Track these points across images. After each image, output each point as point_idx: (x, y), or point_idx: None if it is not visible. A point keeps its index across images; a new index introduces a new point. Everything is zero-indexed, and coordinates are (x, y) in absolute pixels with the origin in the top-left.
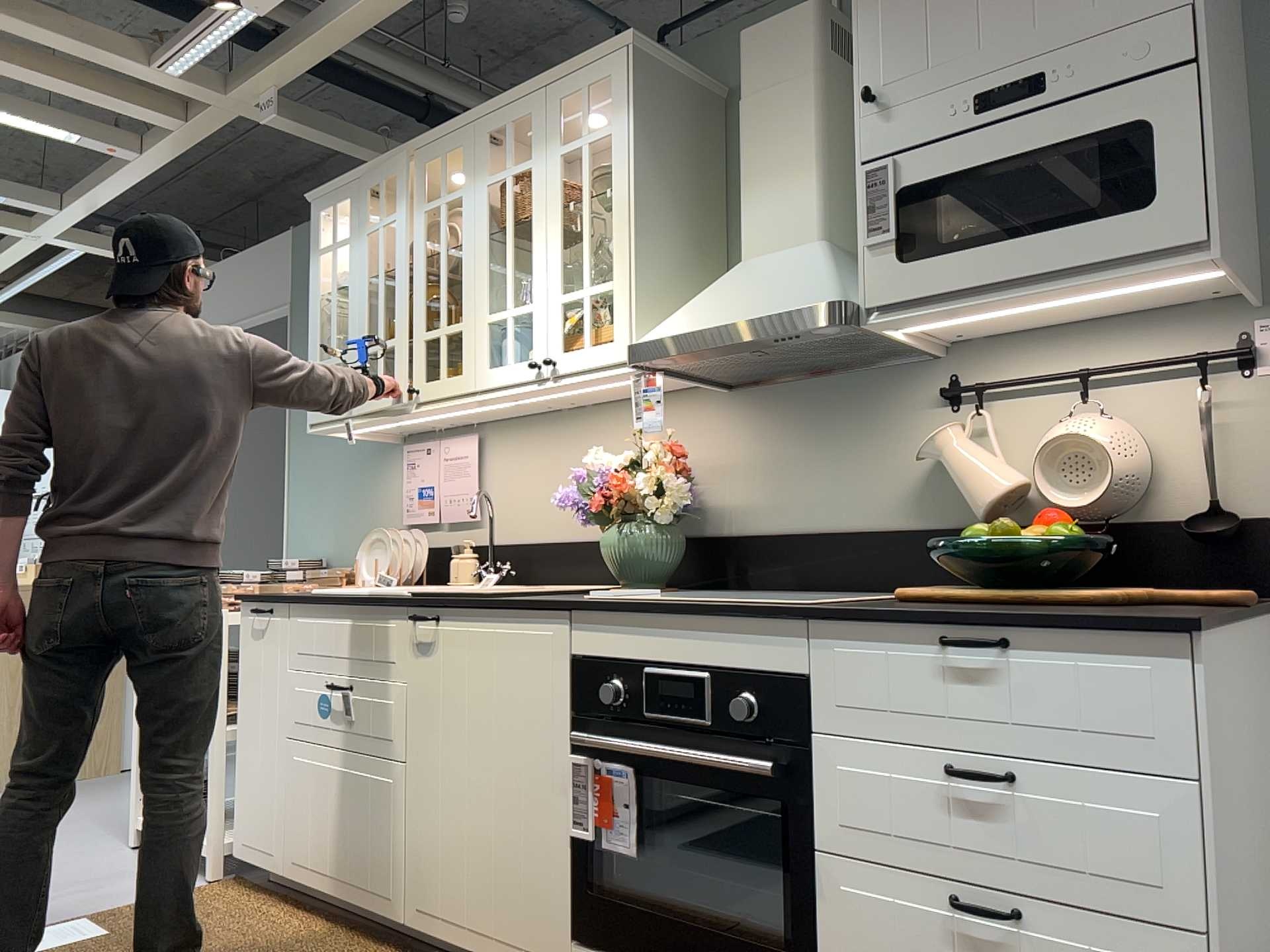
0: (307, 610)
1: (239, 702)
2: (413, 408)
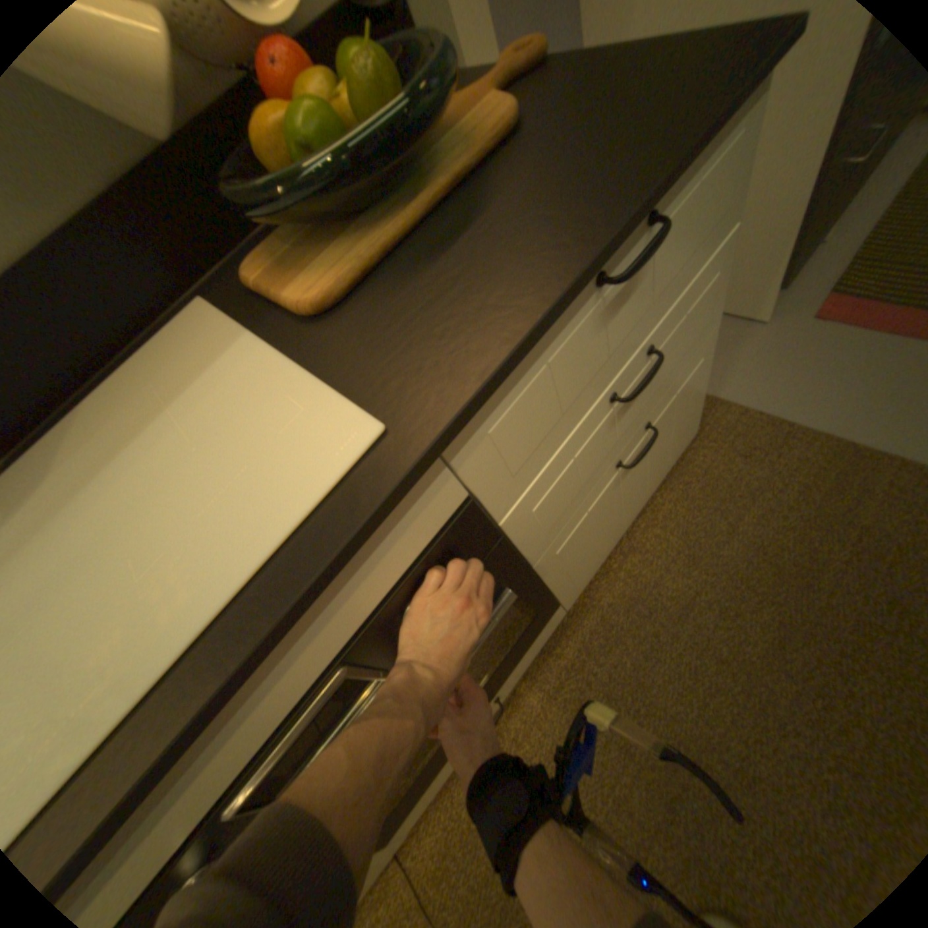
0: None
1: None
2: None
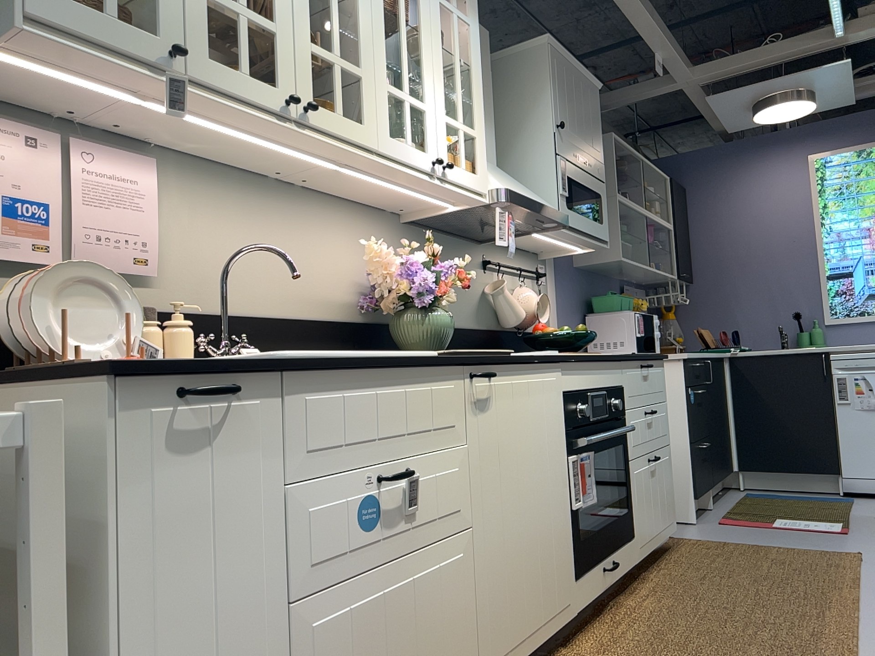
0: (322, 381)
1: (110, 617)
2: (293, 125)
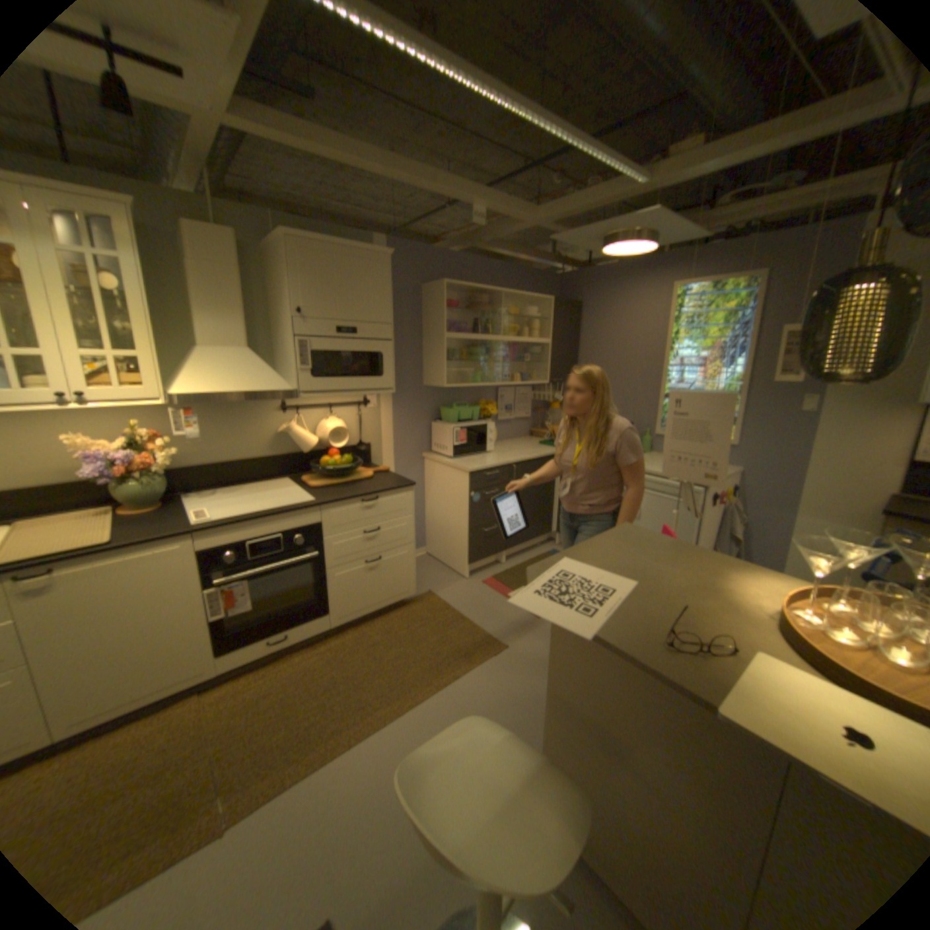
0: None
1: None
2: None
